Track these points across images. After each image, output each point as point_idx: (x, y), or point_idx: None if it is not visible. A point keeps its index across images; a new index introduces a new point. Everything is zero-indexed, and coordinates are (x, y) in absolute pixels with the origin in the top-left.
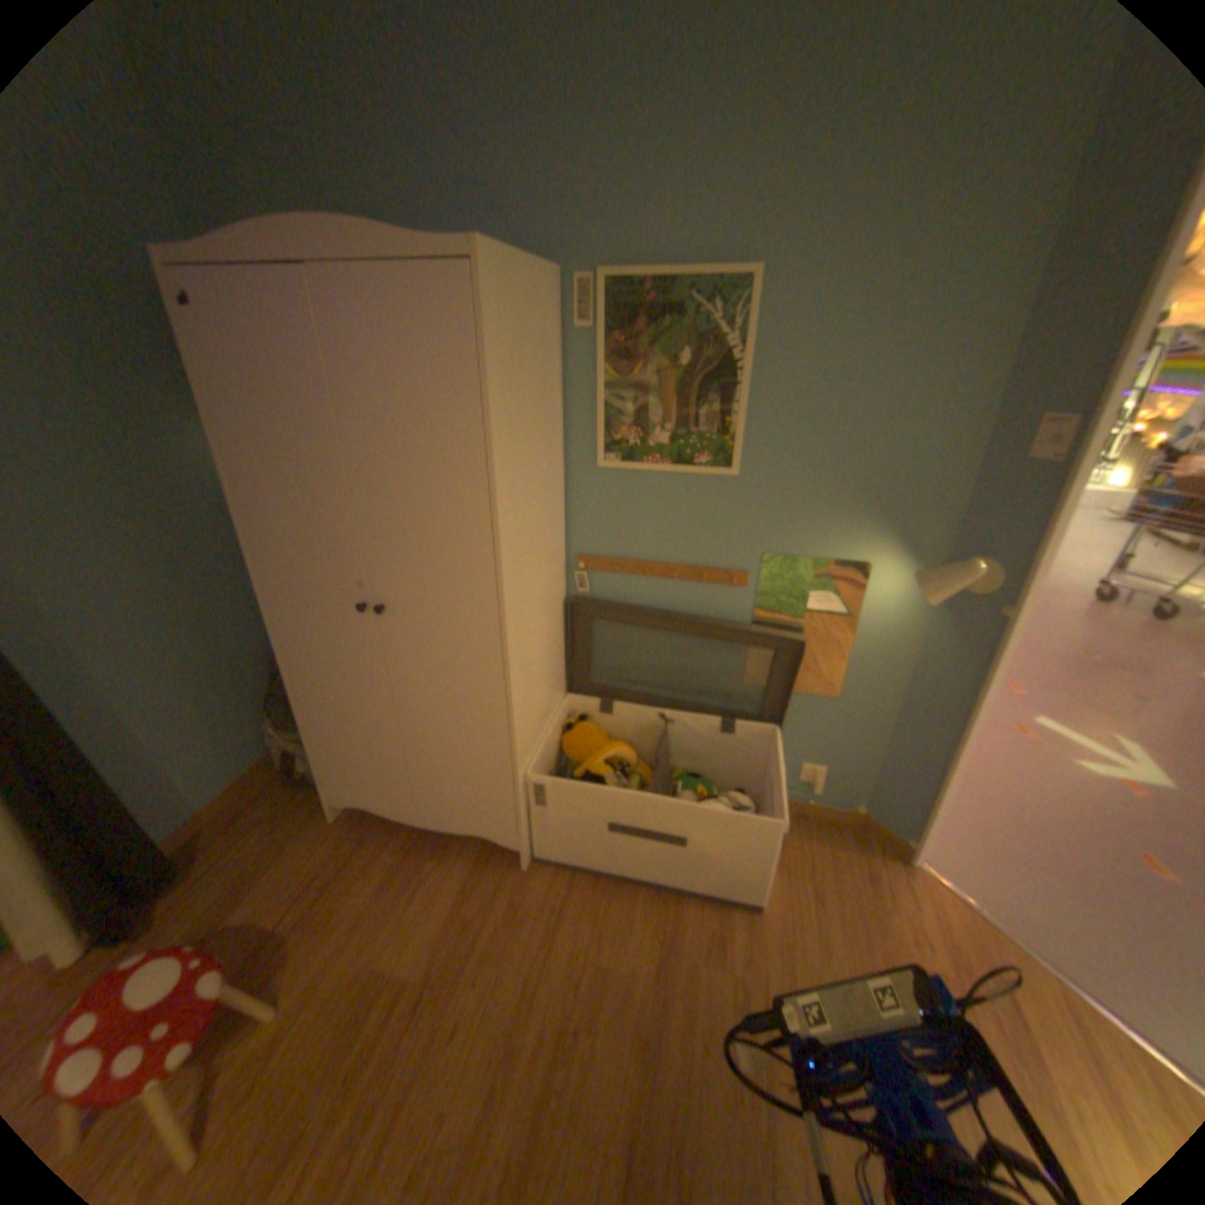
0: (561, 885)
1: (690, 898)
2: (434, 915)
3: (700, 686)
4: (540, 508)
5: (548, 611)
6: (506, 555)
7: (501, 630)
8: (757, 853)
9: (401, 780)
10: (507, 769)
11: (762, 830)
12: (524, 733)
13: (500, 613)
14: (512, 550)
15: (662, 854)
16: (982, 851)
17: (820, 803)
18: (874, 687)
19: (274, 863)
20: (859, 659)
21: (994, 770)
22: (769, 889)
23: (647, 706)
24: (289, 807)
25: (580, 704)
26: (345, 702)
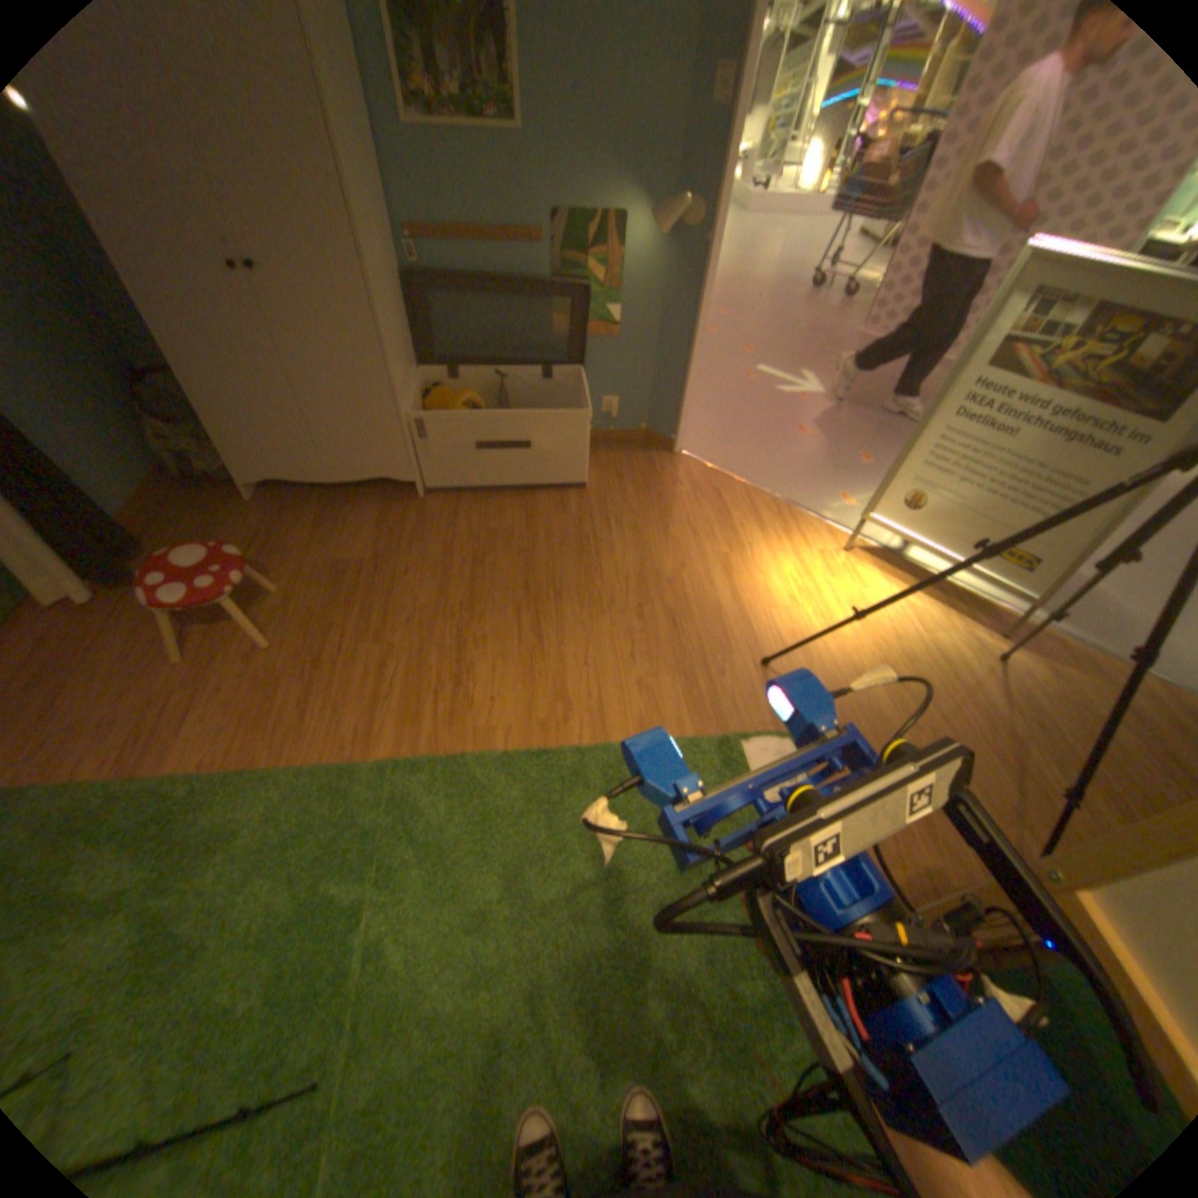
0: (450, 500)
1: (538, 490)
2: (364, 529)
3: (521, 344)
4: (362, 162)
5: (388, 274)
6: (351, 198)
7: (362, 272)
8: (575, 441)
9: (304, 441)
10: (392, 402)
11: (575, 422)
12: (397, 378)
13: (358, 255)
14: (354, 195)
15: (515, 461)
16: (712, 440)
17: (616, 428)
18: (638, 324)
19: (214, 530)
20: (627, 301)
21: (725, 399)
22: (586, 468)
23: (484, 364)
24: (201, 499)
25: (431, 368)
26: (235, 372)
